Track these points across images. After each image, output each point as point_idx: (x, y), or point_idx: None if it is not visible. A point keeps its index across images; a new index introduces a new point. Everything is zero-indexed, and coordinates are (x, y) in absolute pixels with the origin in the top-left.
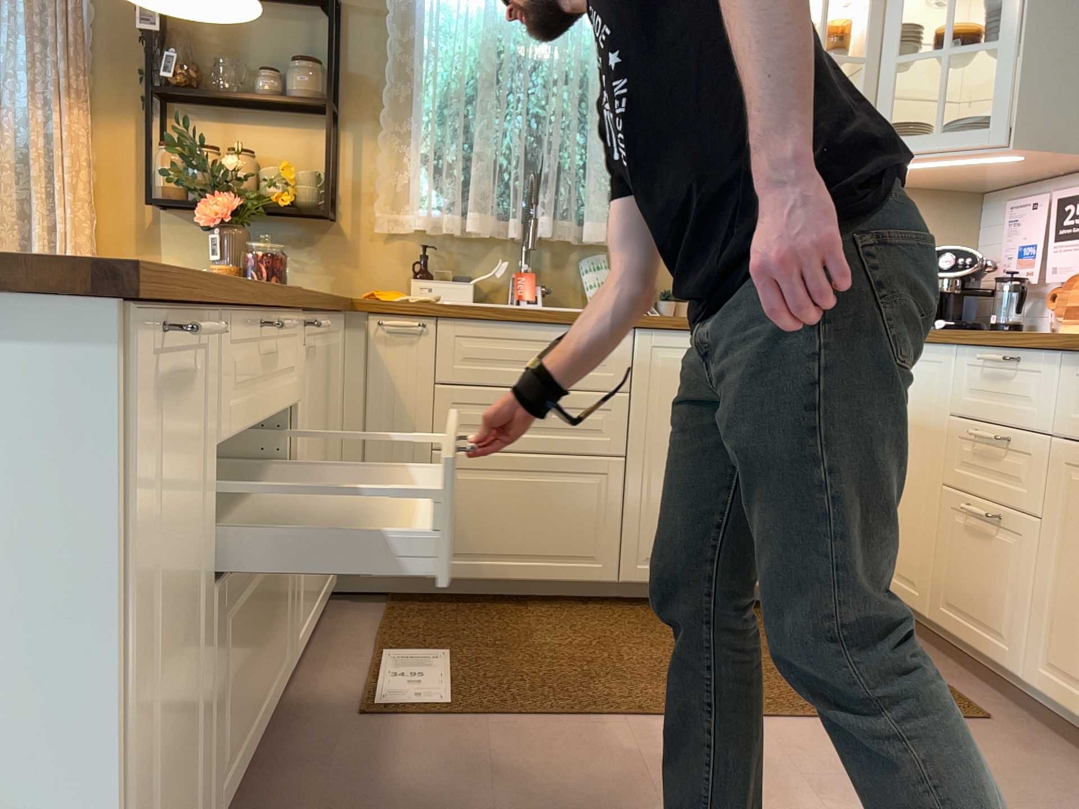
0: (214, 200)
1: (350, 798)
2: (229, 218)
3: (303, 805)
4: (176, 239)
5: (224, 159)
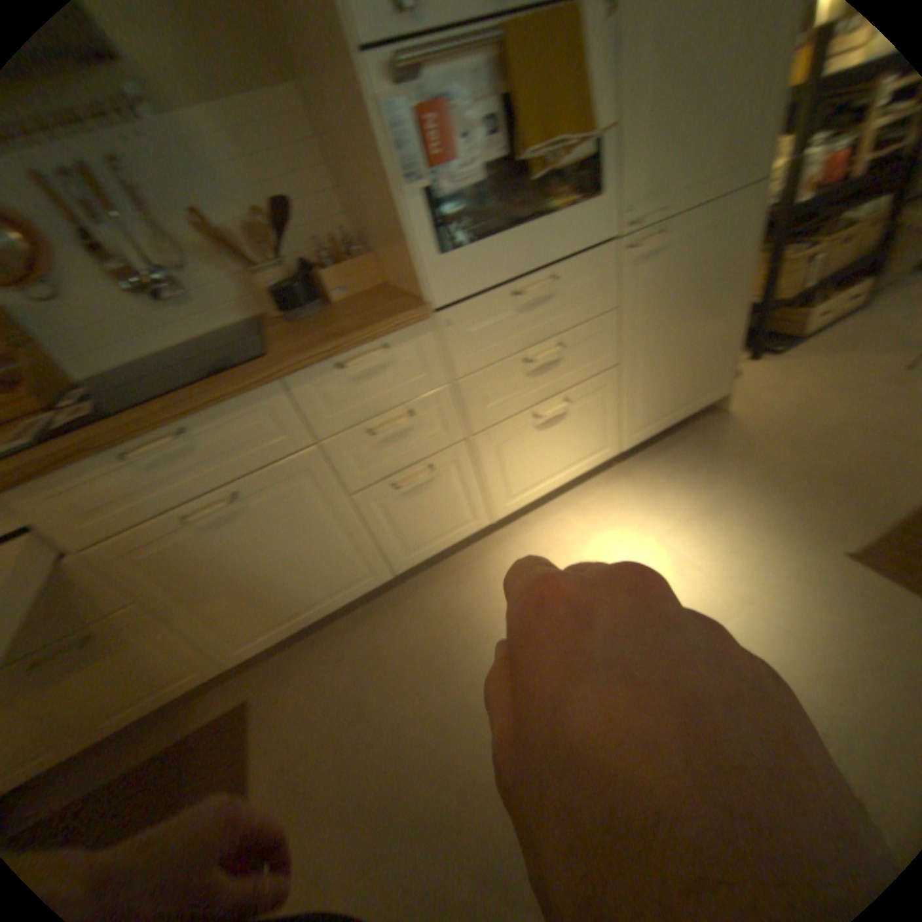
0: None
1: None
2: None
3: None
4: None
5: None
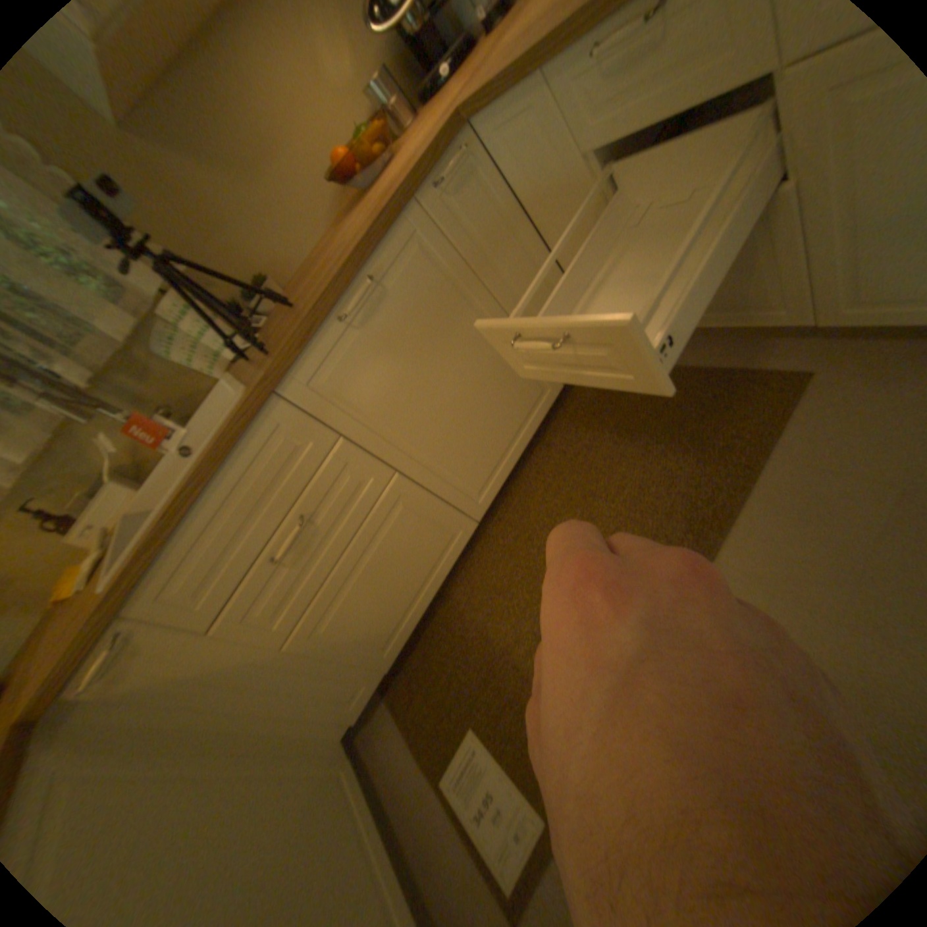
0: None
1: None
2: None
3: None
4: None
5: None
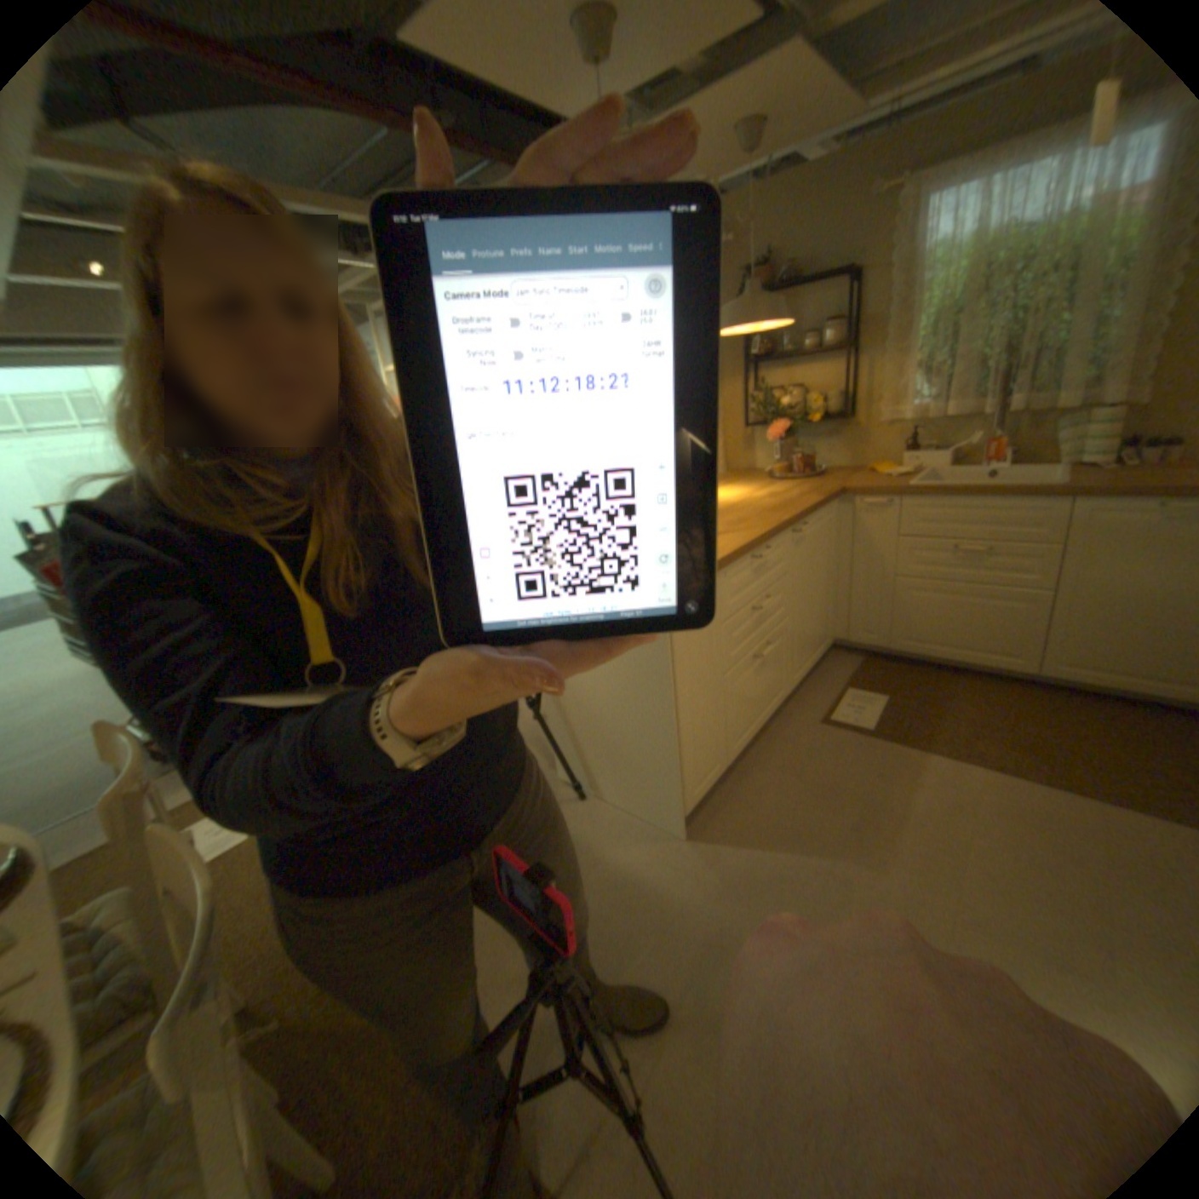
0: (776, 423)
1: (804, 761)
2: (785, 431)
3: (782, 757)
4: (761, 438)
5: (785, 390)
